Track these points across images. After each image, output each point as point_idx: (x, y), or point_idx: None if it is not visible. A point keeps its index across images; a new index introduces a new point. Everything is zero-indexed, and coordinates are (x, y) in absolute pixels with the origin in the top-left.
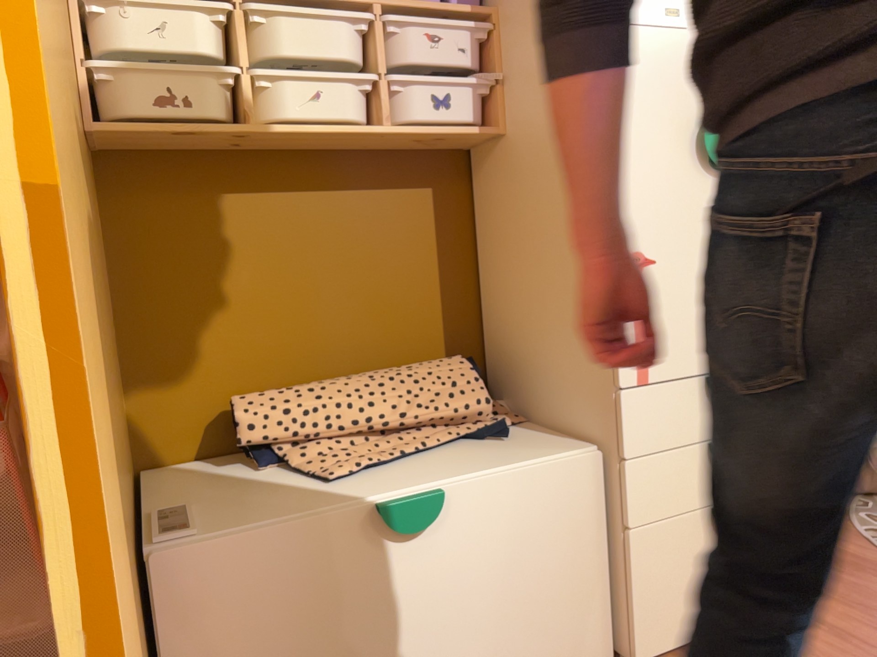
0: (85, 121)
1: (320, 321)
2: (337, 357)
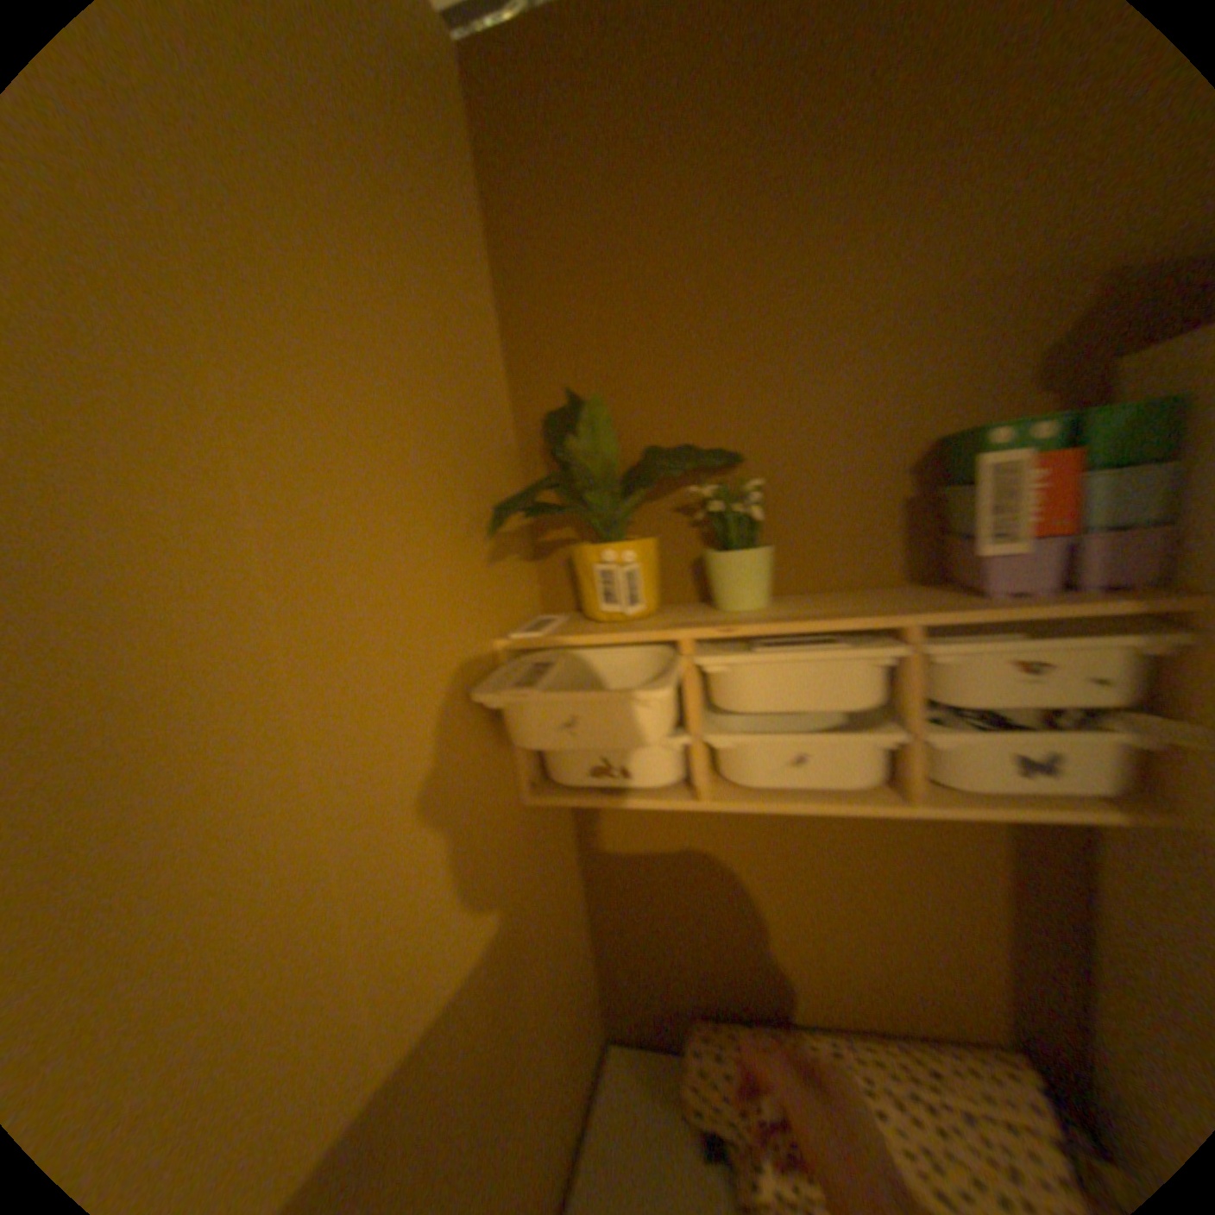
0: (521, 795)
1: (809, 949)
2: (829, 993)
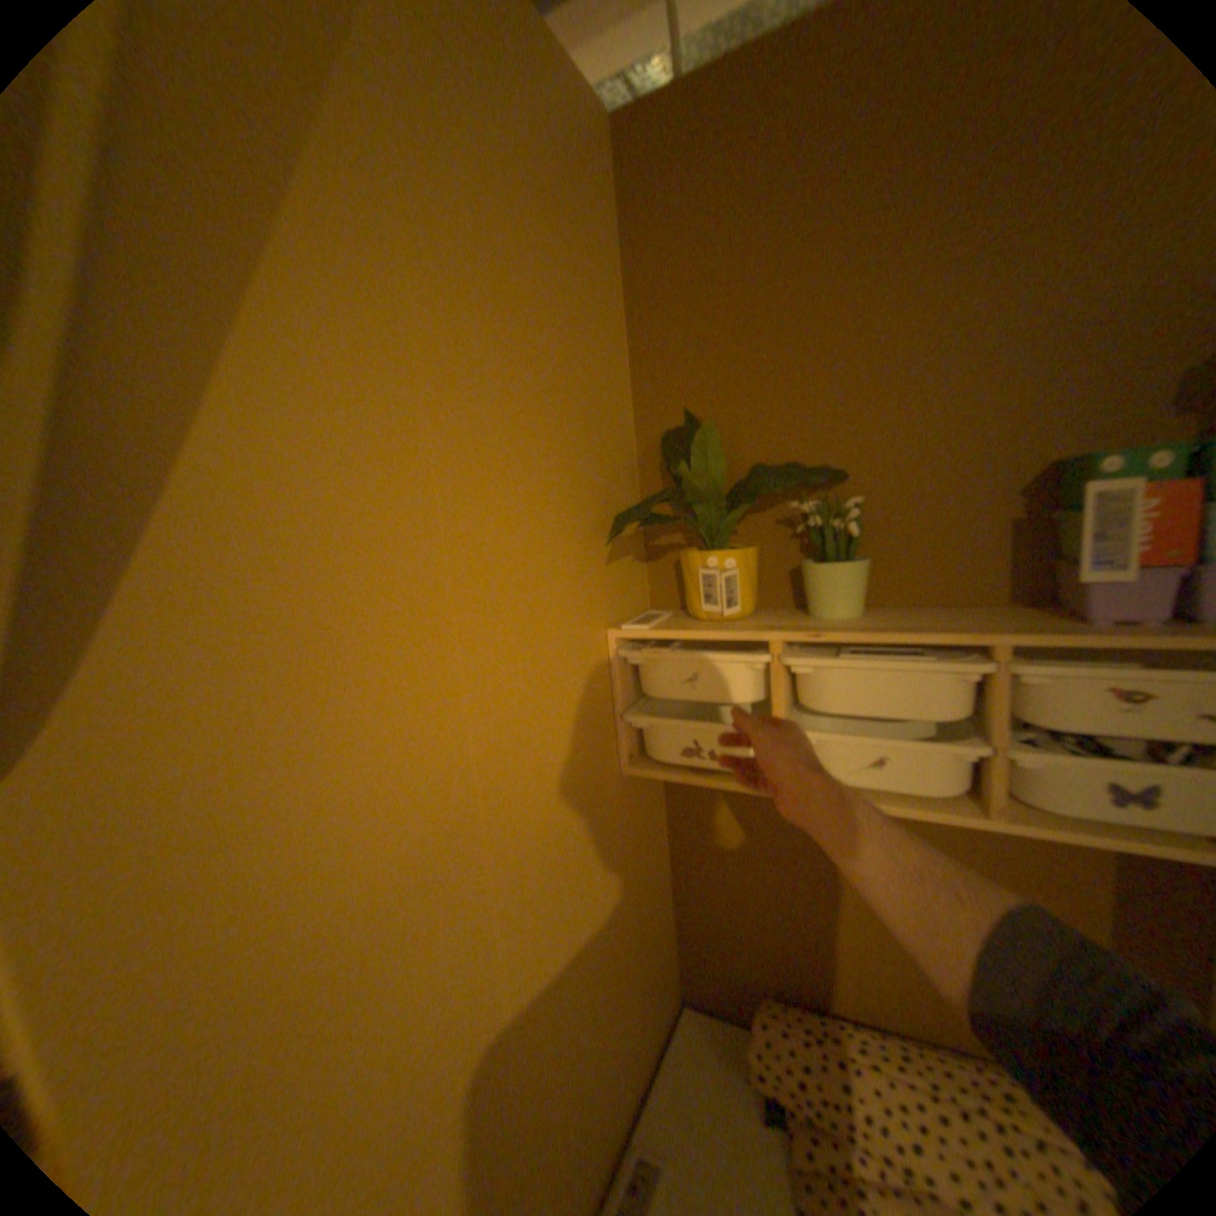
0: (619, 764)
1: (883, 951)
2: (901, 998)
